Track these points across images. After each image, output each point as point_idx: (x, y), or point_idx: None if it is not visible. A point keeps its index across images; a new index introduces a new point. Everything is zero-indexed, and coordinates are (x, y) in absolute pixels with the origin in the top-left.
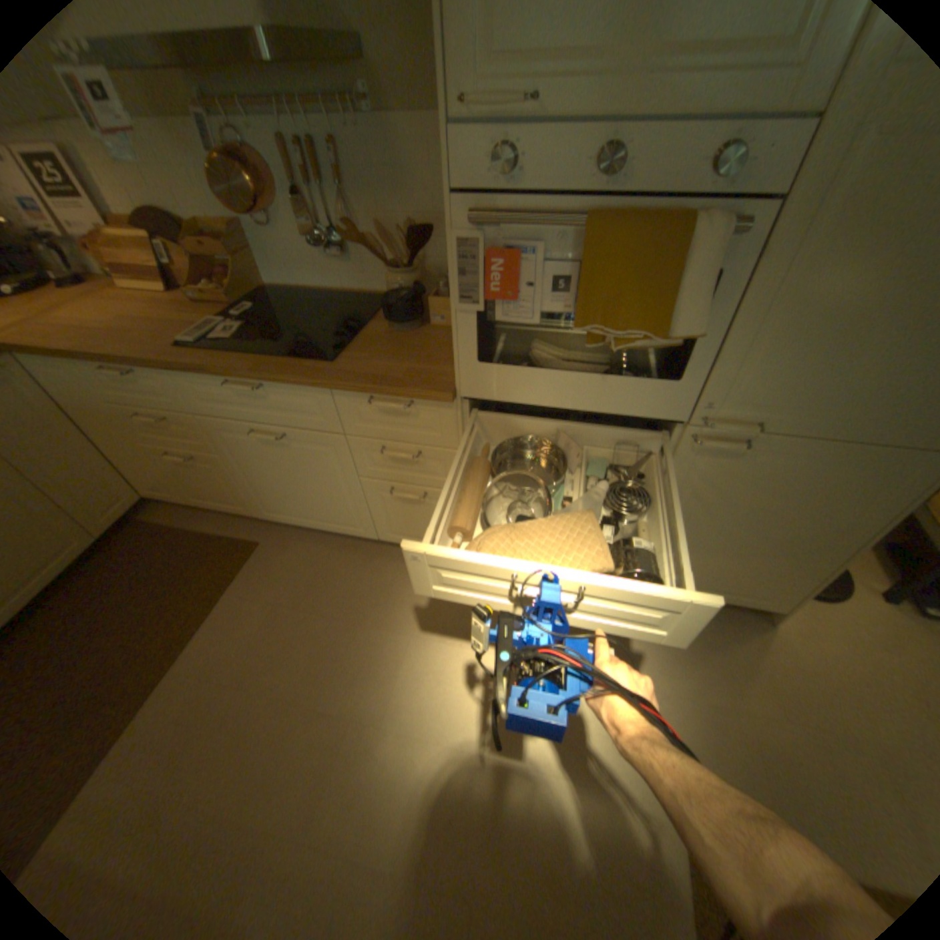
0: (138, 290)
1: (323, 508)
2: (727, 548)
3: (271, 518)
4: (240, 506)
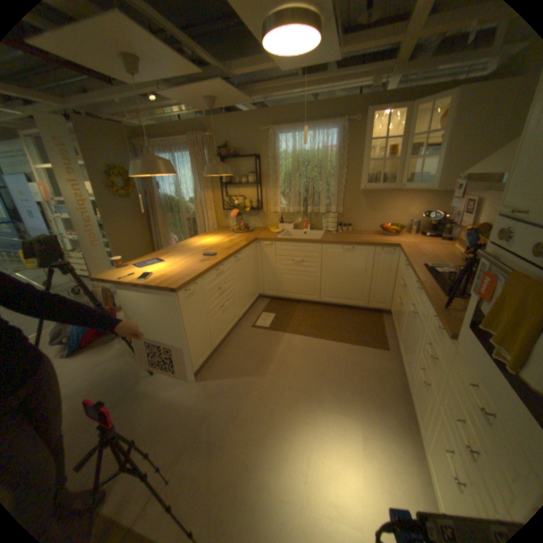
0: (459, 249)
1: (409, 358)
2: None
3: (400, 348)
4: (399, 334)
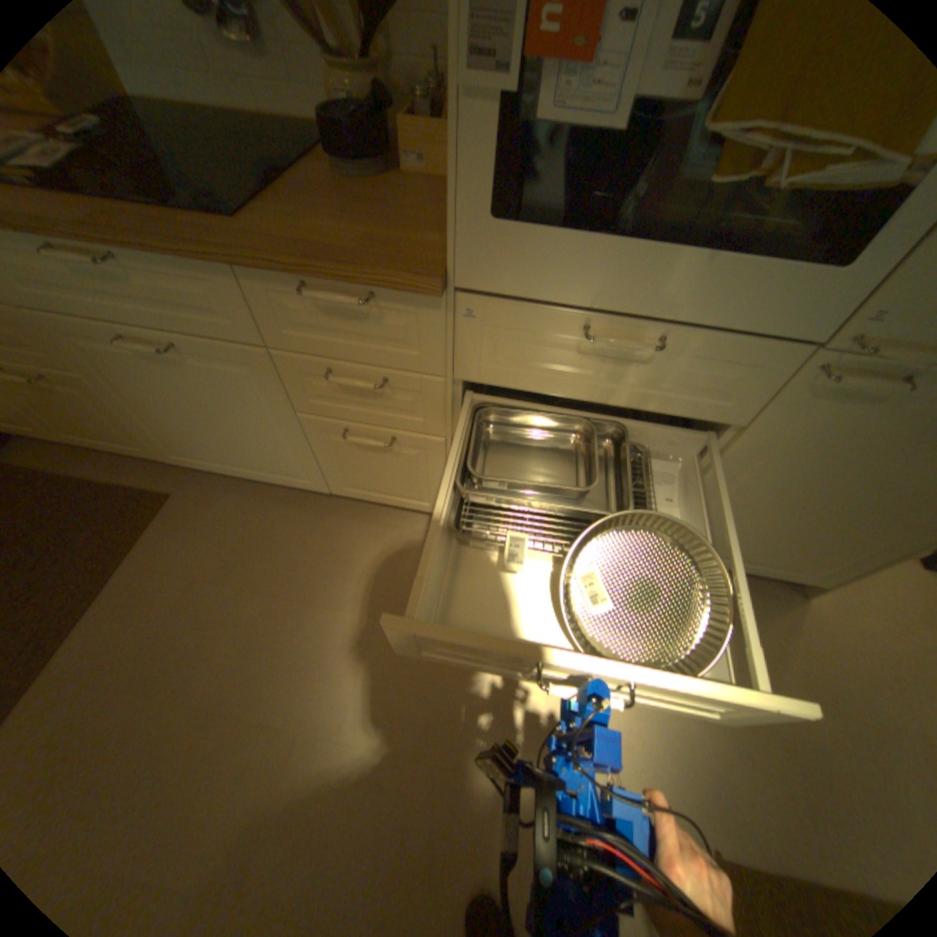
0: None
1: (251, 452)
2: (794, 519)
3: (183, 463)
4: (135, 446)
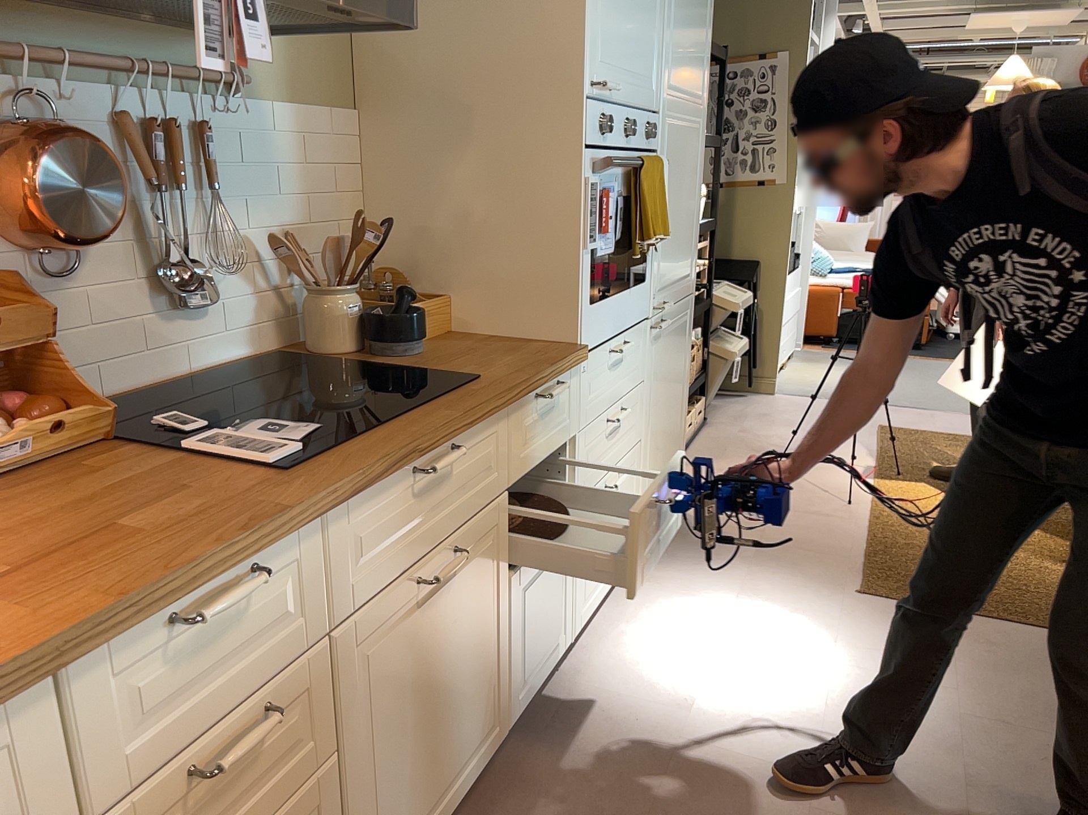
0: None
1: (465, 716)
2: (663, 435)
3: None
4: None
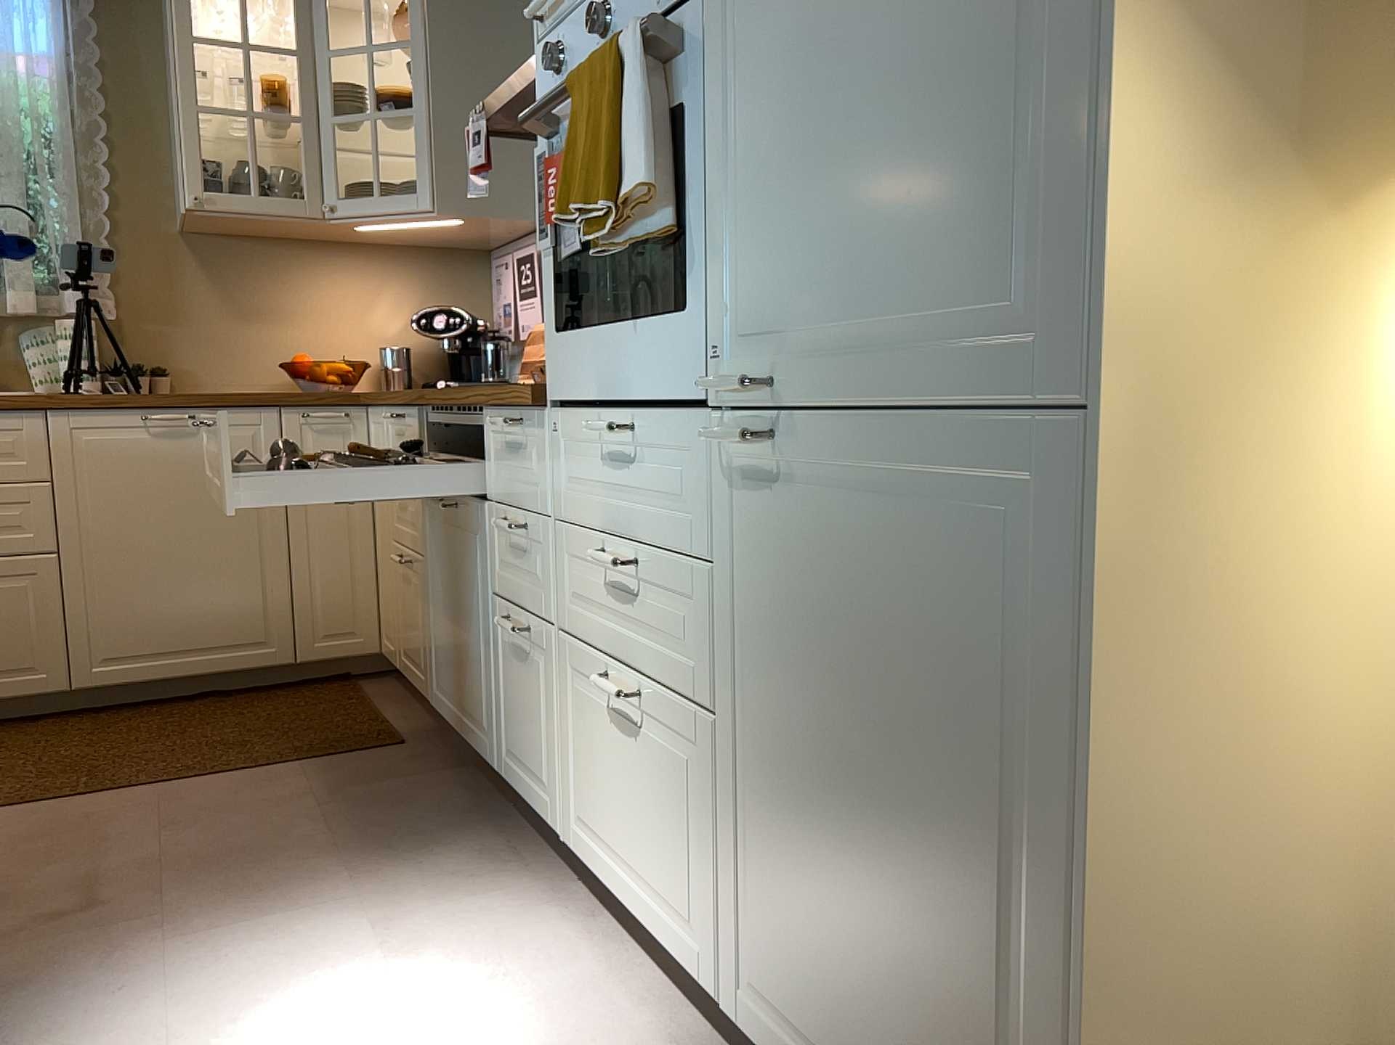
0: None
1: (467, 675)
2: (852, 868)
3: (437, 702)
4: (424, 672)
